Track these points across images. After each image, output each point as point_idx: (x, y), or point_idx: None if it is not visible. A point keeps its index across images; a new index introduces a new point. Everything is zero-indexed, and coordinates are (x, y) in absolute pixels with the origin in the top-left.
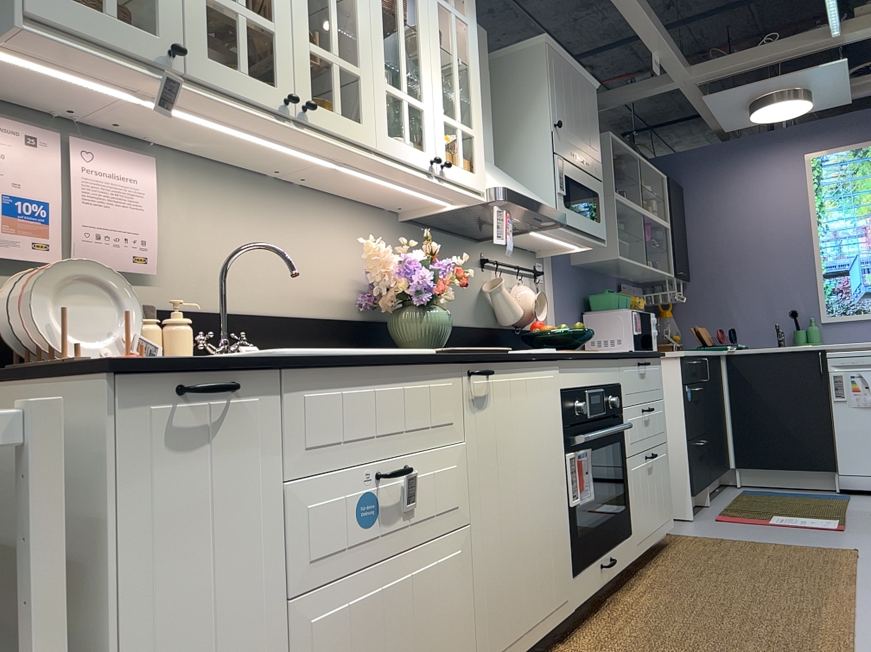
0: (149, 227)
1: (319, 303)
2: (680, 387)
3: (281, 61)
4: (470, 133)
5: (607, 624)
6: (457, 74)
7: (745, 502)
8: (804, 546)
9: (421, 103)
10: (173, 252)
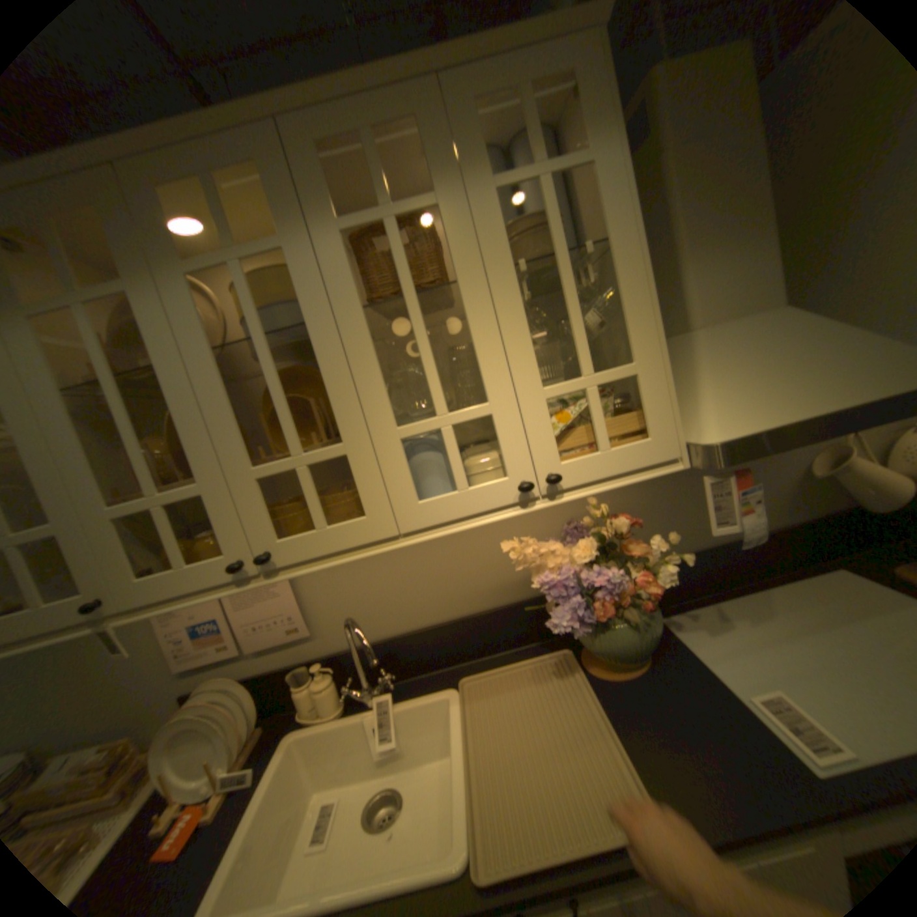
0: (290, 603)
1: (492, 592)
2: None
3: (218, 521)
4: (620, 375)
5: None
6: (569, 290)
7: None
8: None
9: (481, 407)
10: (322, 608)
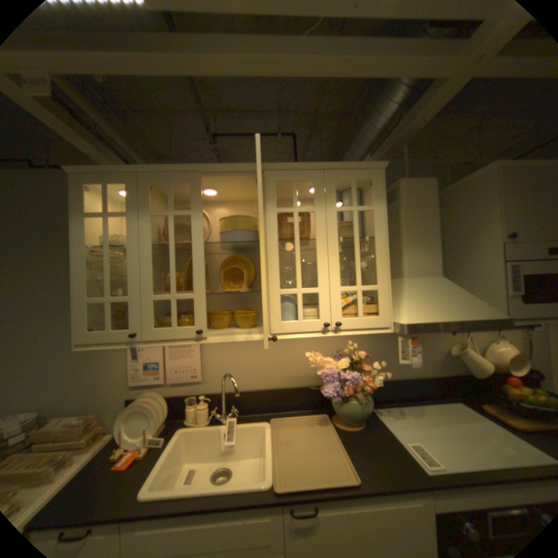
0: (198, 363)
1: (295, 379)
2: None
3: (198, 311)
4: (372, 289)
5: None
6: (357, 253)
7: None
8: None
9: (315, 289)
10: (211, 369)
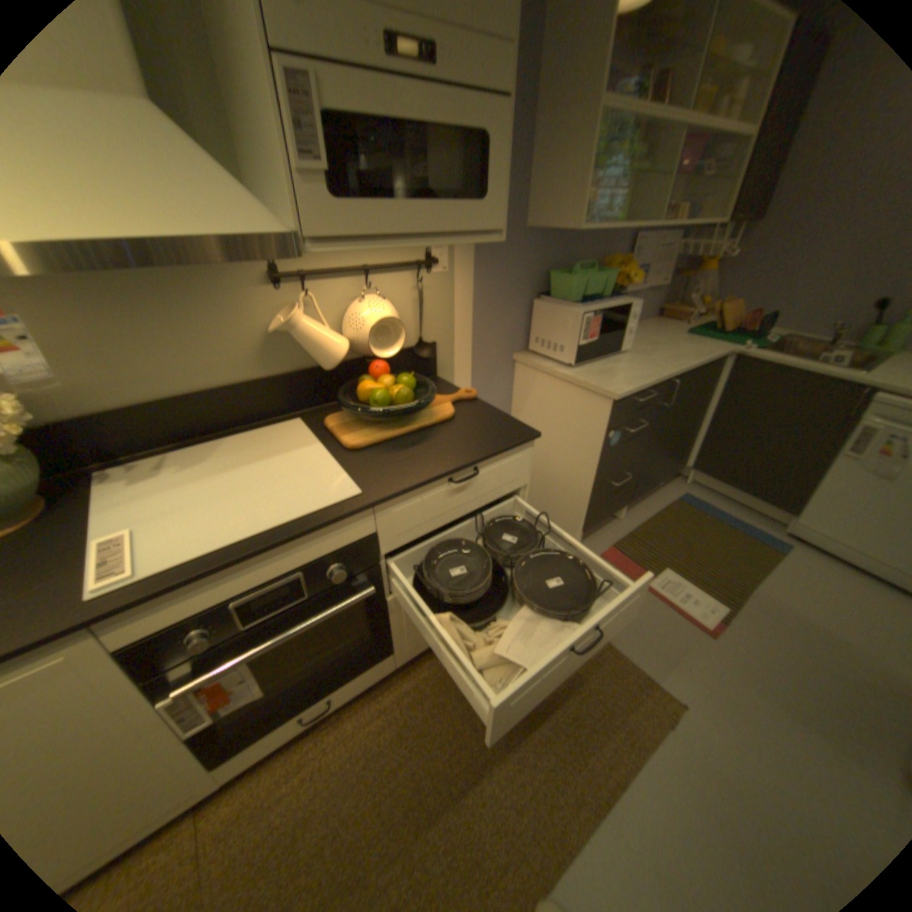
0: None
1: None
2: (603, 431)
3: None
4: None
5: (280, 778)
6: None
7: (664, 523)
8: (634, 668)
9: None
10: None
